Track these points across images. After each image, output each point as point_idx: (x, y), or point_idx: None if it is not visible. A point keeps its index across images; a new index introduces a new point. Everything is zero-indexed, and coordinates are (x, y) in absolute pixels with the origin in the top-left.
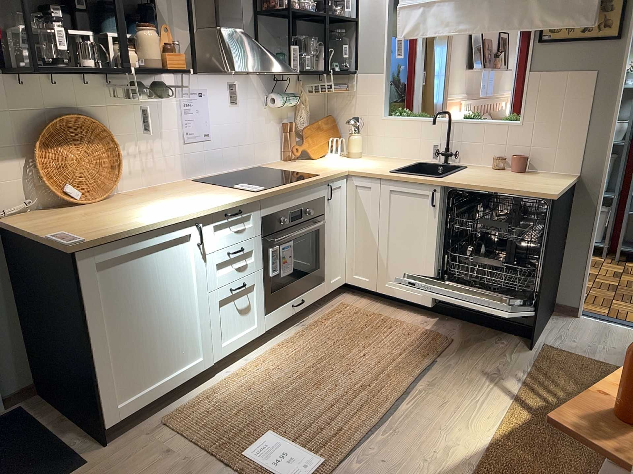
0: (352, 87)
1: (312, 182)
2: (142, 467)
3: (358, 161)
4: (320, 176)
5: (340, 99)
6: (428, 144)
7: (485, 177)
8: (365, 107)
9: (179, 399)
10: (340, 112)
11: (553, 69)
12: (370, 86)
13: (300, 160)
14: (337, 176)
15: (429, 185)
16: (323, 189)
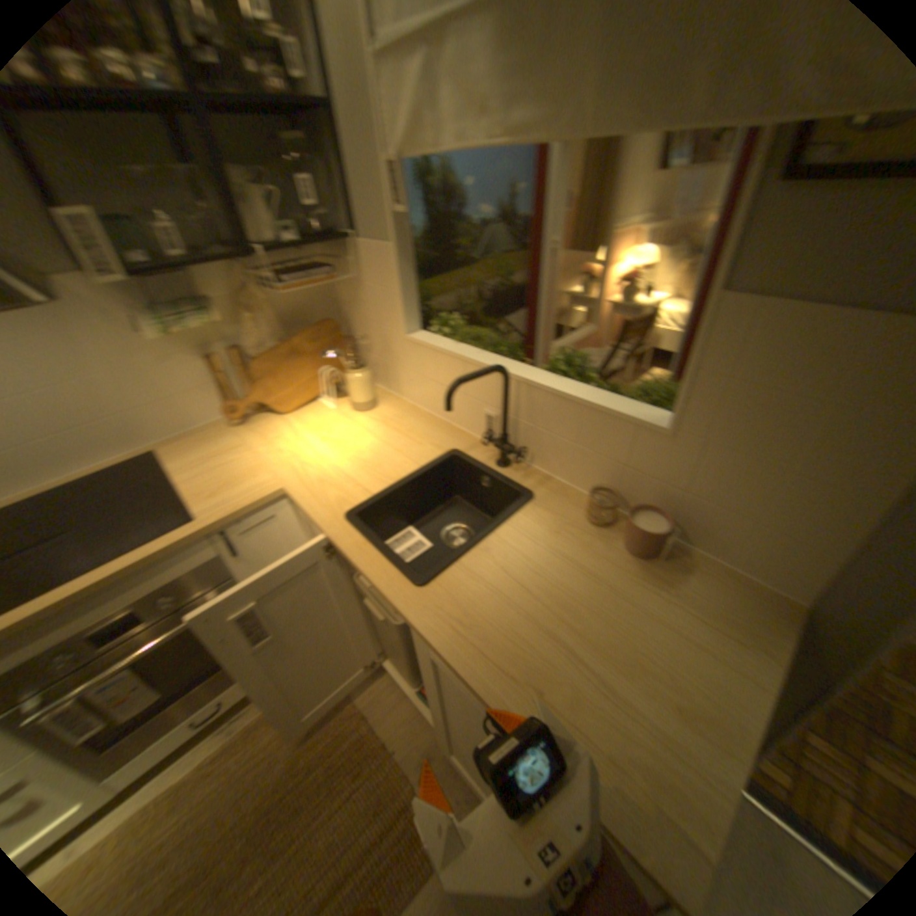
0: (349, 264)
1: (136, 565)
2: None
3: (350, 425)
4: (183, 527)
5: (341, 286)
6: (475, 409)
7: (533, 593)
8: (374, 308)
9: None
10: (346, 310)
11: (811, 293)
12: (374, 268)
13: (255, 416)
14: (238, 513)
15: (389, 600)
16: (197, 550)
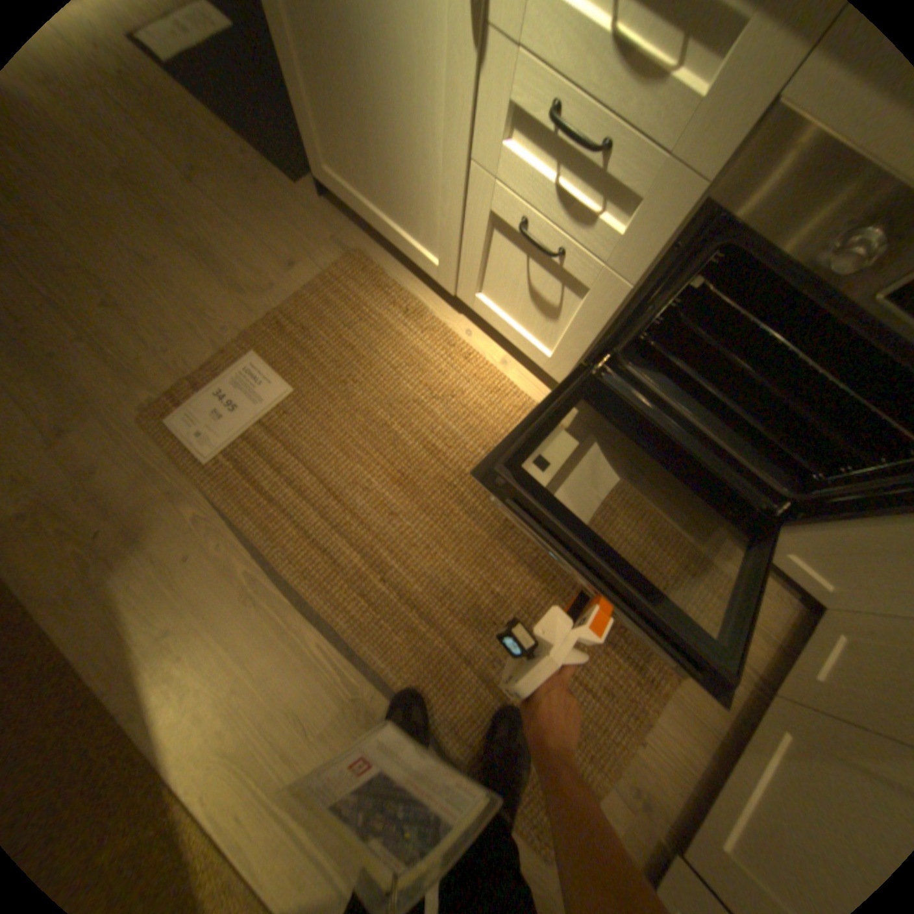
0: None
1: None
2: (271, 239)
3: None
4: None
5: None
6: None
7: None
8: None
9: (406, 267)
10: None
11: None
12: None
13: None
14: None
15: None
16: None
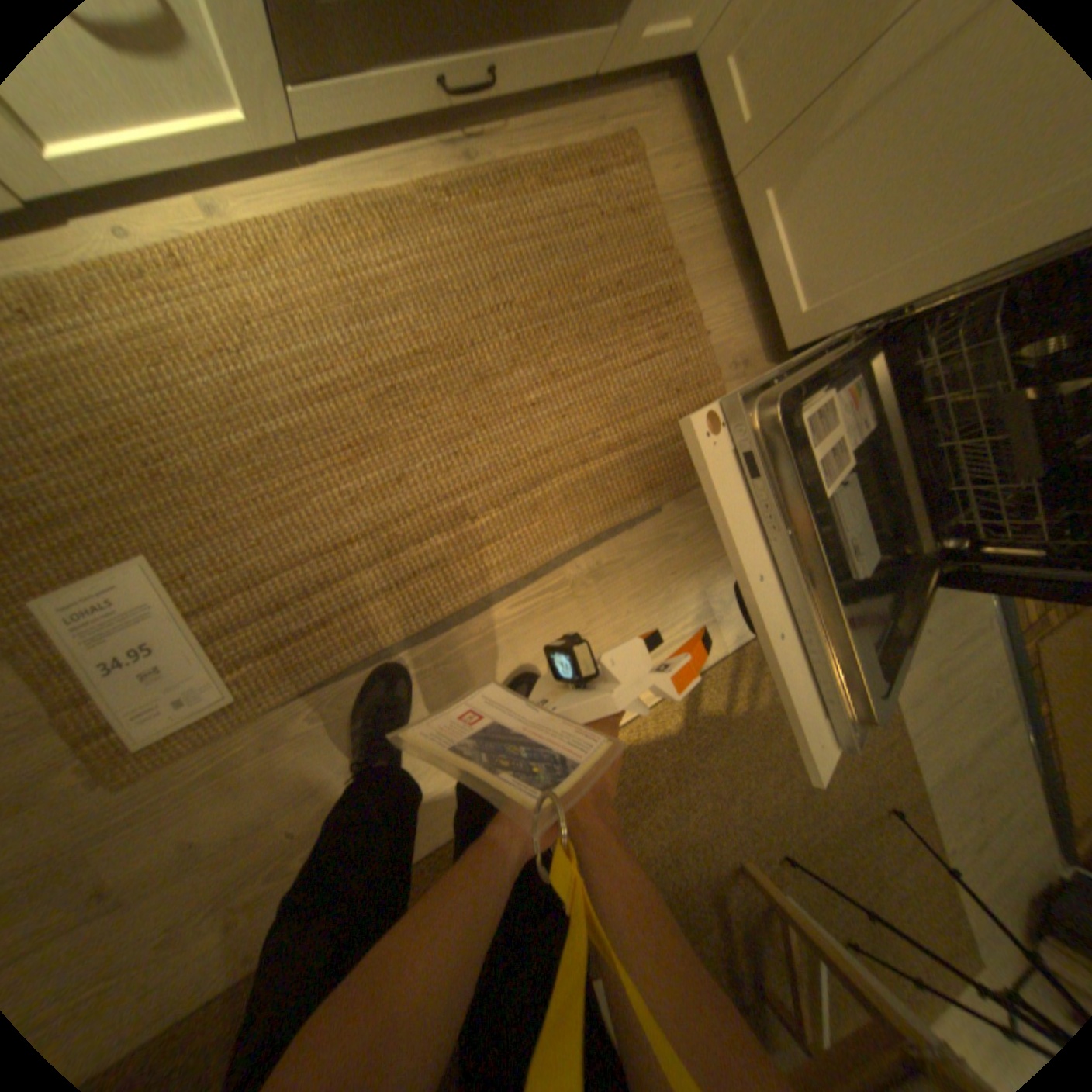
0: None
1: None
2: None
3: None
4: None
5: None
6: None
7: None
8: None
9: None
10: None
11: None
12: None
13: None
14: None
15: None
16: None
